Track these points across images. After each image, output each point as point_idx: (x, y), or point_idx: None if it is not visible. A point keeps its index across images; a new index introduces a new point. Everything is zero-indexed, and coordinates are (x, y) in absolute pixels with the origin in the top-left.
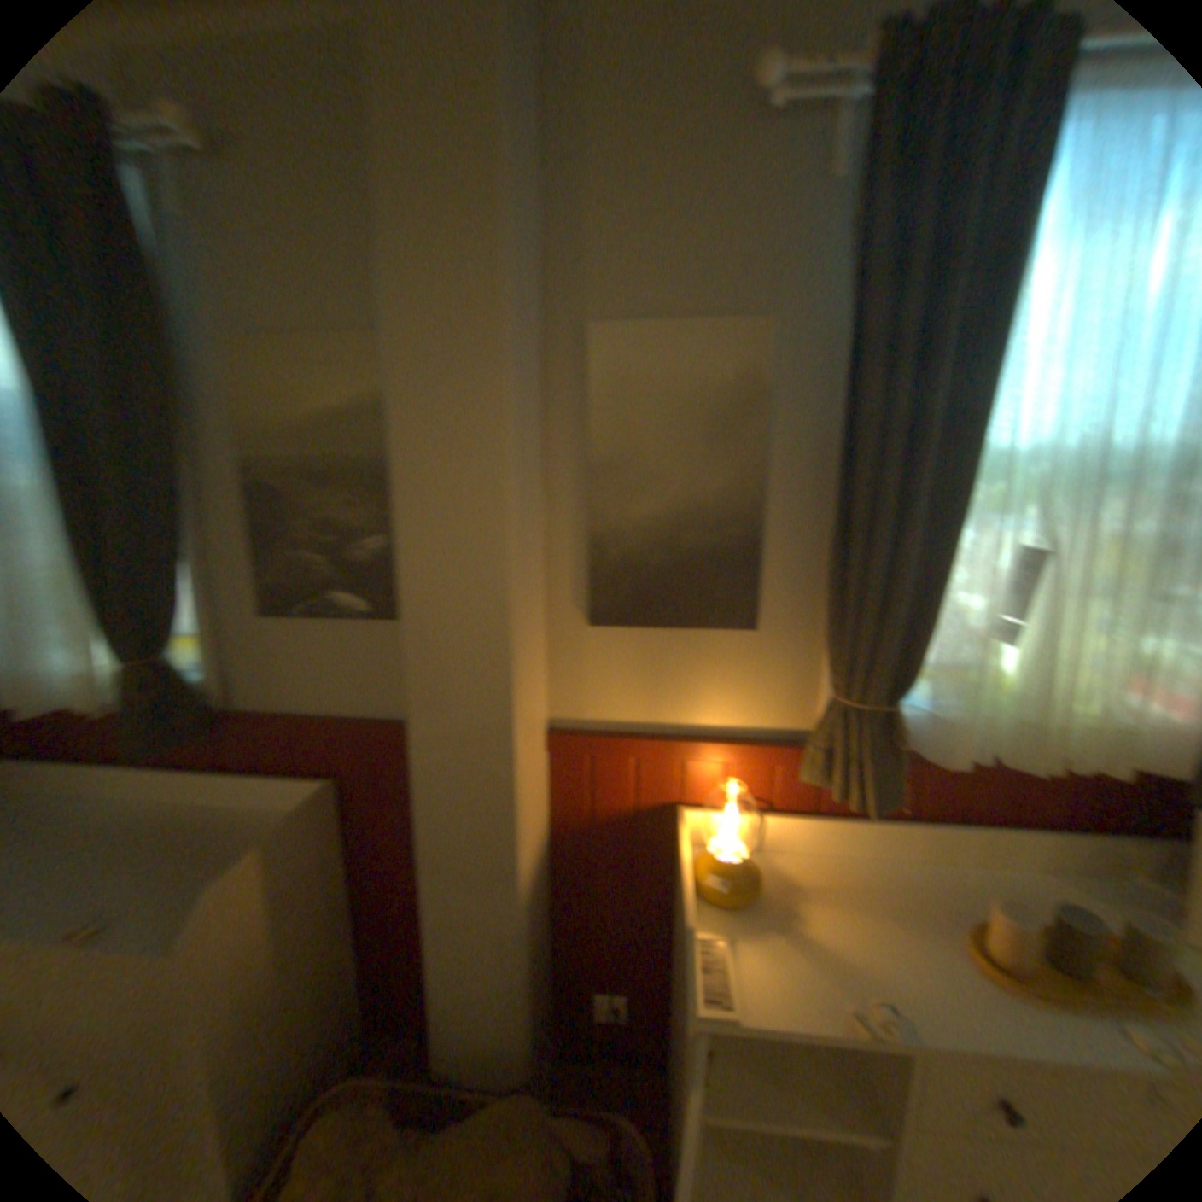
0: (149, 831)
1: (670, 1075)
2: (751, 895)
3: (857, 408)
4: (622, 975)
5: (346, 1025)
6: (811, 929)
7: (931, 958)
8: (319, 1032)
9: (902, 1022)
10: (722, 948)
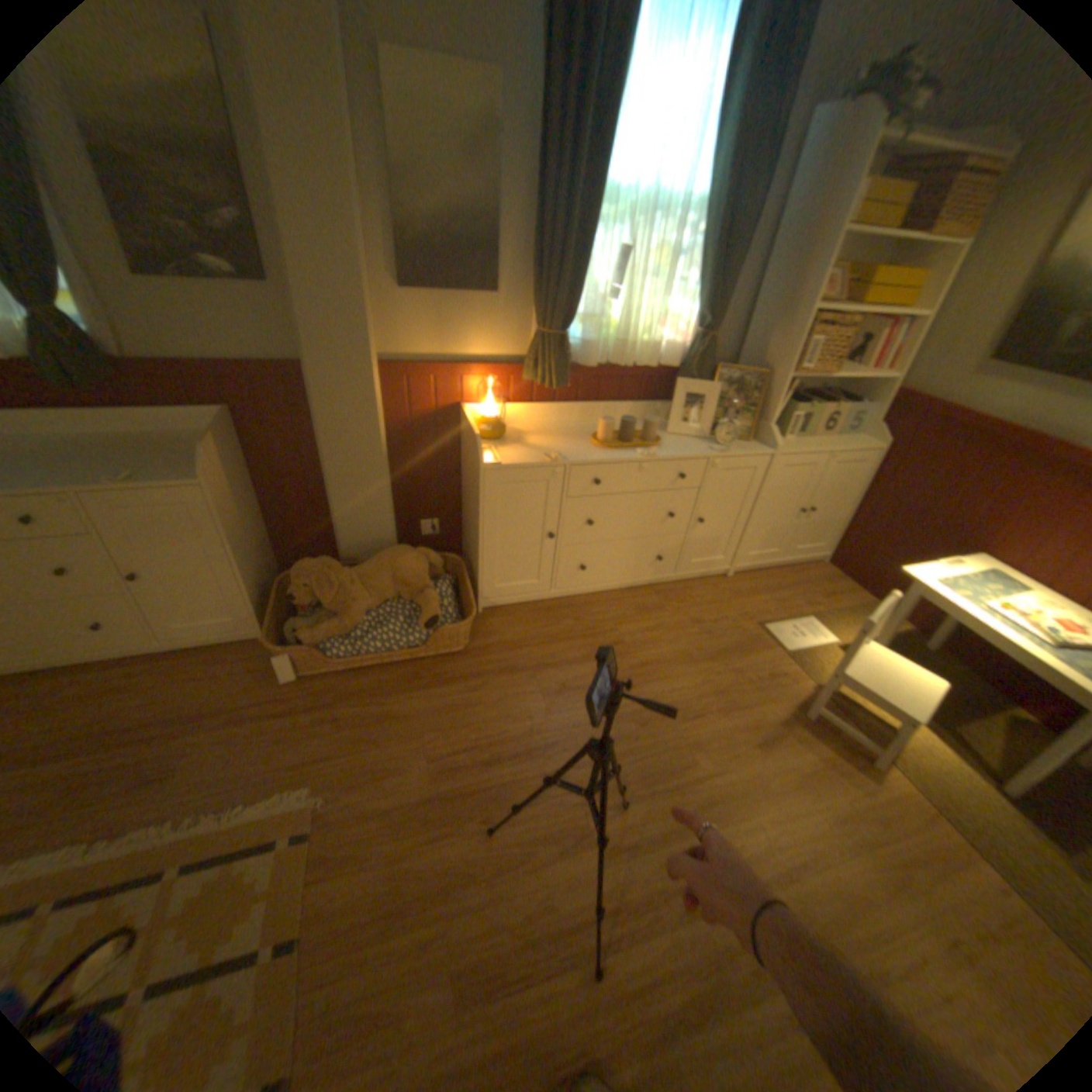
0: (92, 445)
1: (462, 549)
2: (499, 433)
3: (545, 152)
4: (435, 501)
5: (269, 562)
6: (526, 443)
7: (573, 445)
8: (260, 556)
9: (559, 458)
10: (488, 450)
